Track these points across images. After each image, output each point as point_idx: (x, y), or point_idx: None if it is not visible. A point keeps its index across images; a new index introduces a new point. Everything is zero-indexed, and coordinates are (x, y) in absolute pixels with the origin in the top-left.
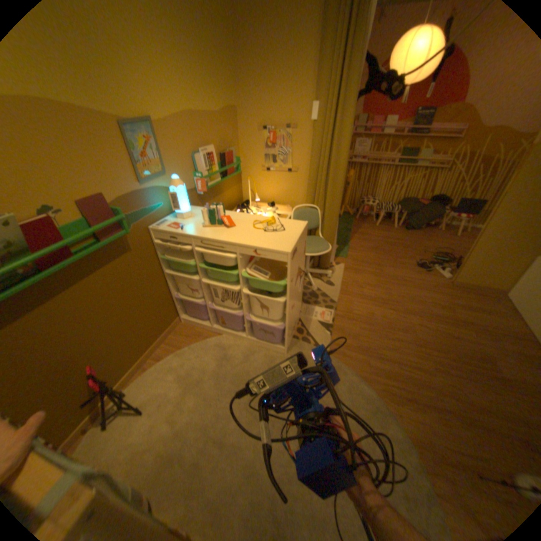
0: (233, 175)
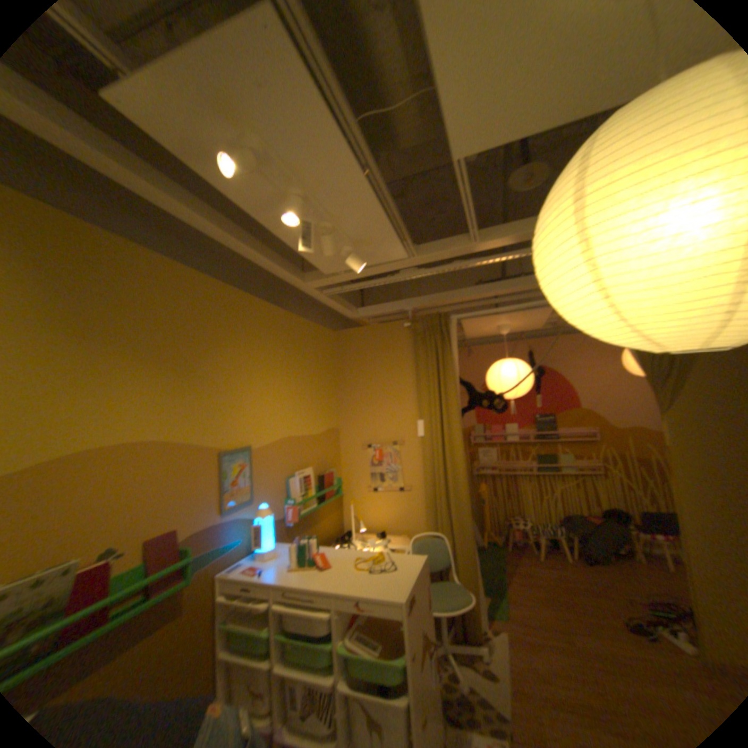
0: (333, 499)
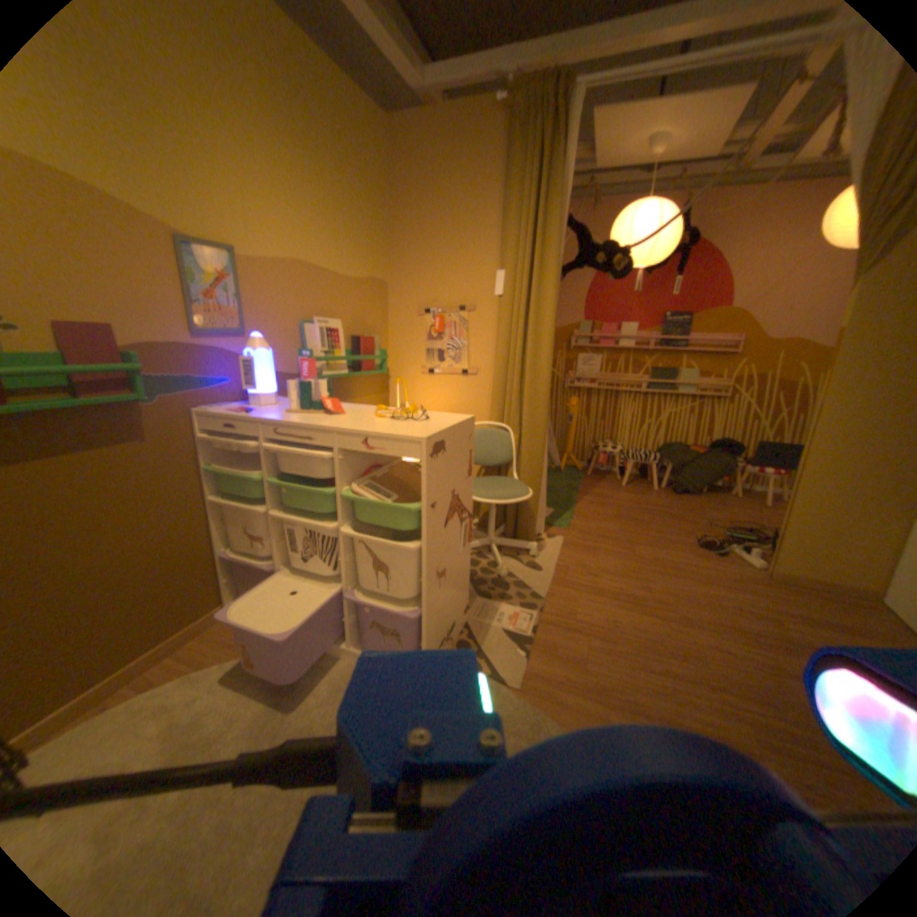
0: (372, 373)
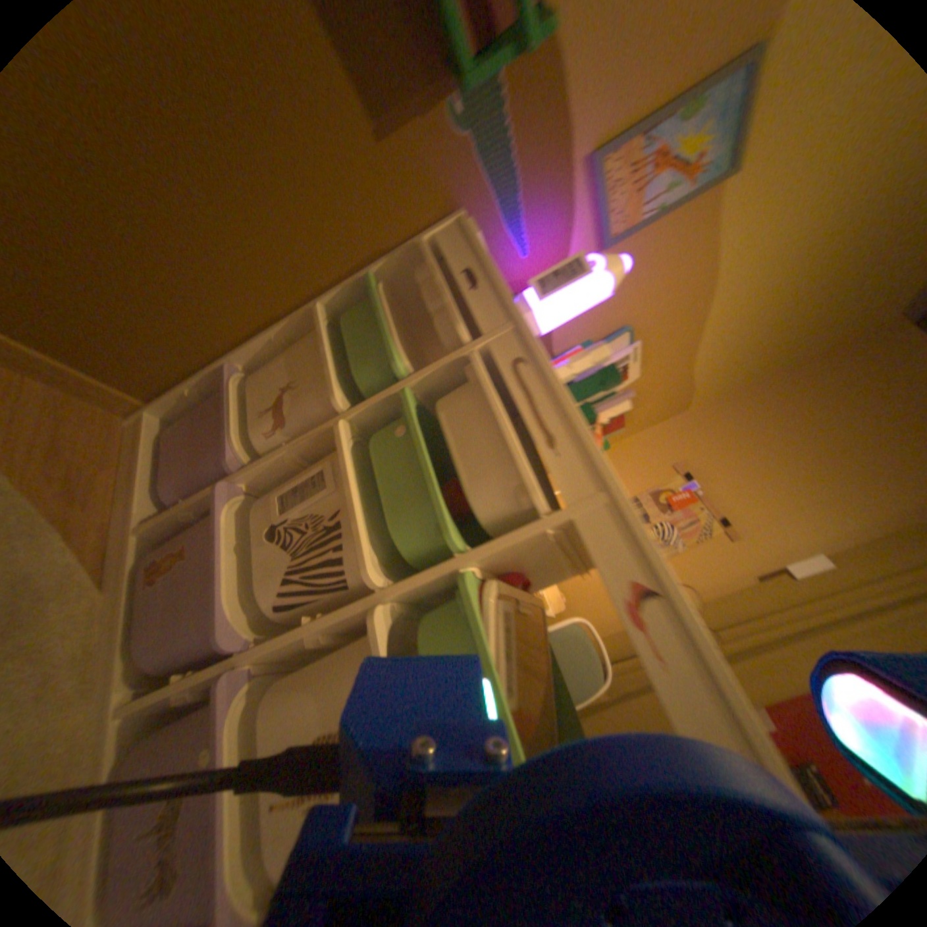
0: None
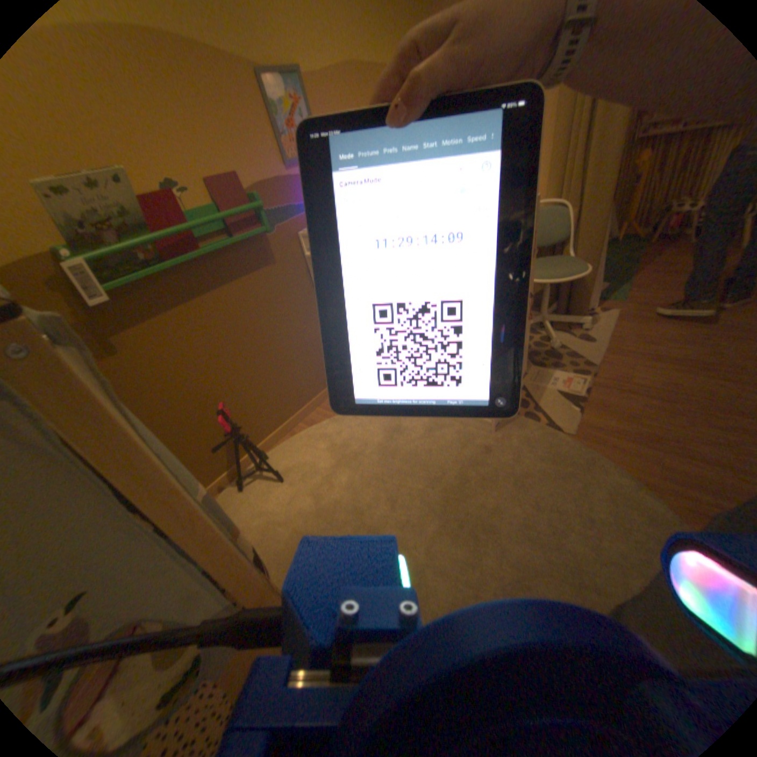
0: None
